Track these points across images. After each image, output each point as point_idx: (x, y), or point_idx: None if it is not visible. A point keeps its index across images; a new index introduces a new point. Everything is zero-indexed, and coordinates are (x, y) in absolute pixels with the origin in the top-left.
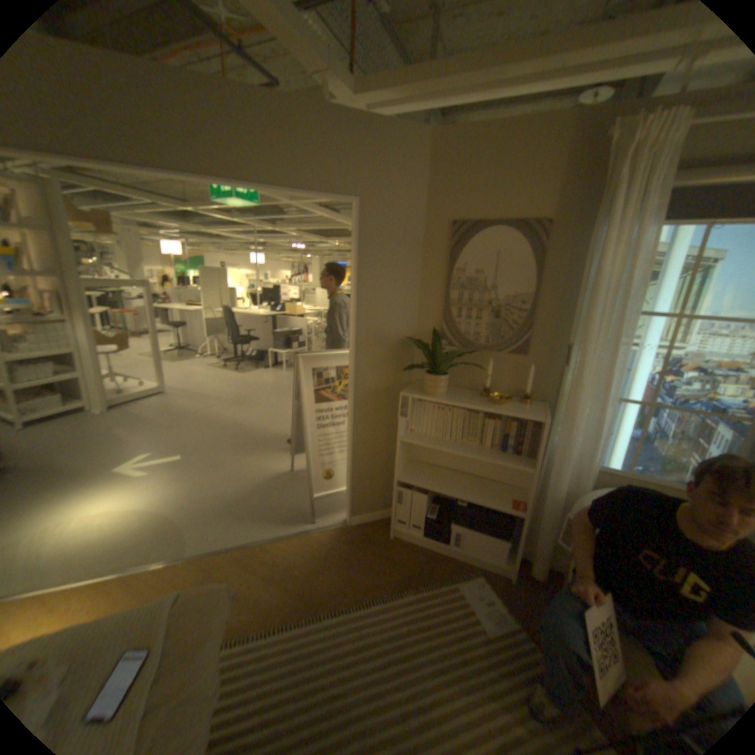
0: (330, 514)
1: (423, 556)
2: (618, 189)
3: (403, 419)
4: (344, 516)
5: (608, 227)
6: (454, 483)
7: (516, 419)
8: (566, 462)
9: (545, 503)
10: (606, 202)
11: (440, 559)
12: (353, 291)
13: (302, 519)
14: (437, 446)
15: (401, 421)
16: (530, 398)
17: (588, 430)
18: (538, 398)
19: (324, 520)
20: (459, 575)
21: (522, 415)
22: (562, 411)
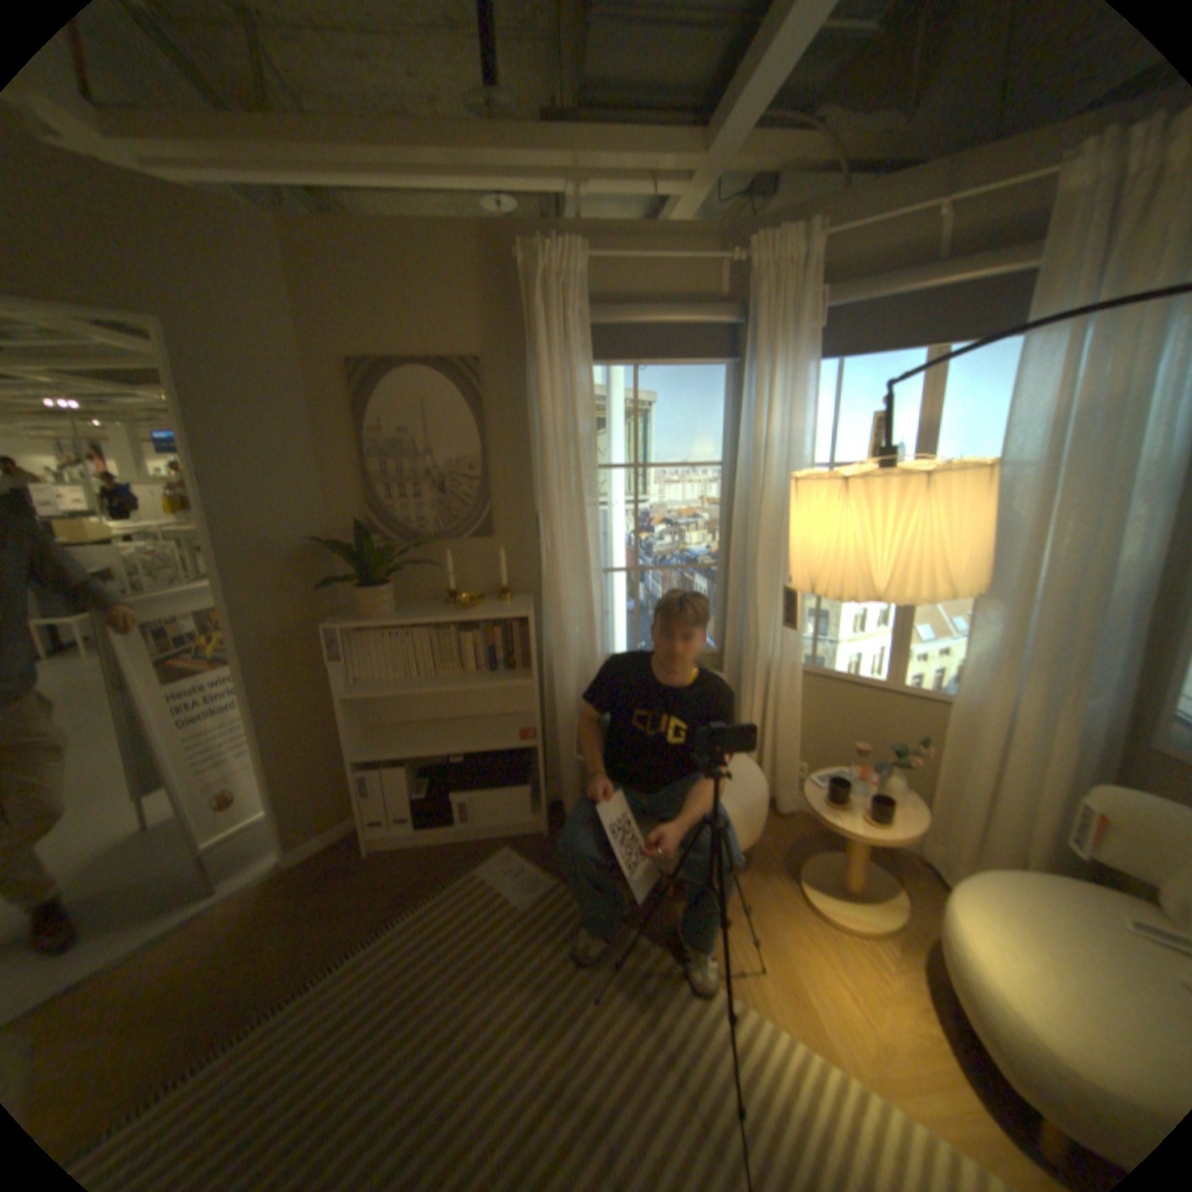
0: (242, 868)
1: (418, 858)
2: (539, 324)
3: (334, 665)
4: (273, 859)
5: (540, 368)
6: (439, 736)
7: (499, 623)
8: (563, 658)
9: (558, 720)
10: (530, 338)
11: (445, 850)
12: (188, 475)
13: (185, 898)
14: (398, 689)
15: (332, 670)
16: (511, 592)
17: (580, 614)
18: (521, 590)
19: (233, 881)
20: (474, 859)
21: (498, 614)
22: (546, 598)
